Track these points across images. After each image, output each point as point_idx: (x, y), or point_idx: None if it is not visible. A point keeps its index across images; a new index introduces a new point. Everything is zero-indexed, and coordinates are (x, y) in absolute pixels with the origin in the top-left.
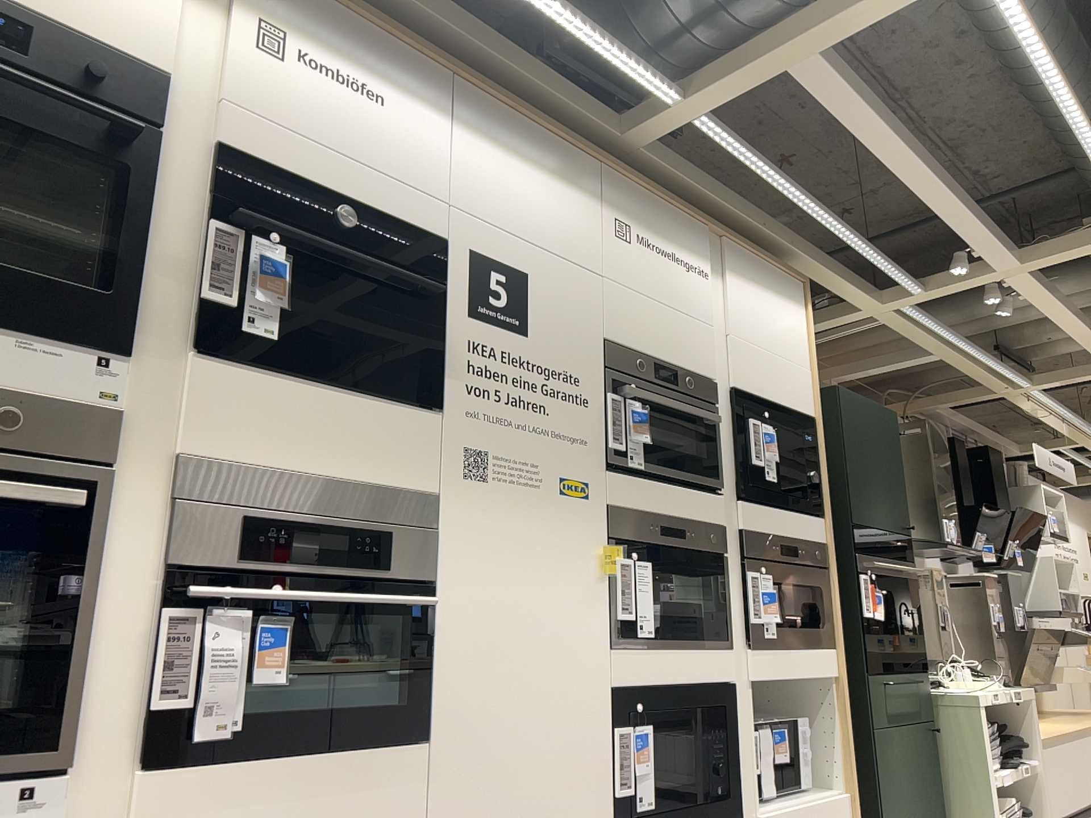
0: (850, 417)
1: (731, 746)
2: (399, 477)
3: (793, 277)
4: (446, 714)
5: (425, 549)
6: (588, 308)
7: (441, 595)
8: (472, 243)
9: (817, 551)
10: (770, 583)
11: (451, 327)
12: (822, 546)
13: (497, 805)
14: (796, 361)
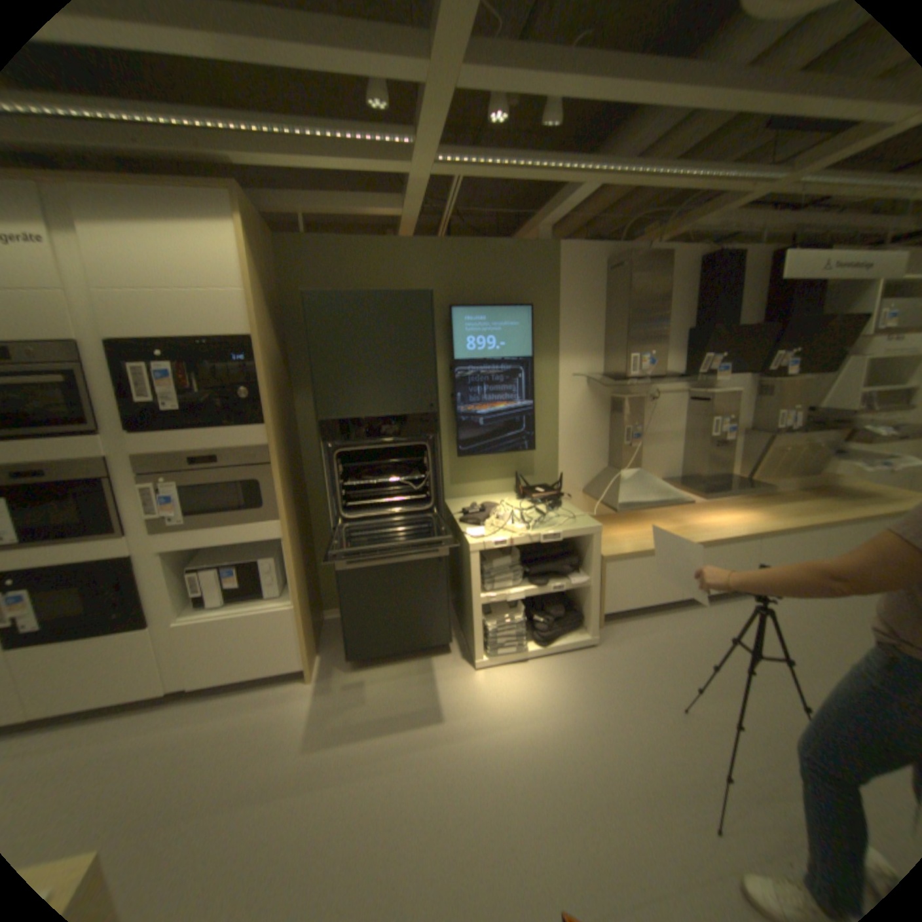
0: (324, 320)
1: (122, 594)
2: None
3: (206, 189)
4: None
5: None
6: None
7: None
8: None
9: (249, 454)
10: (169, 490)
11: None
12: (260, 448)
13: None
14: (215, 286)
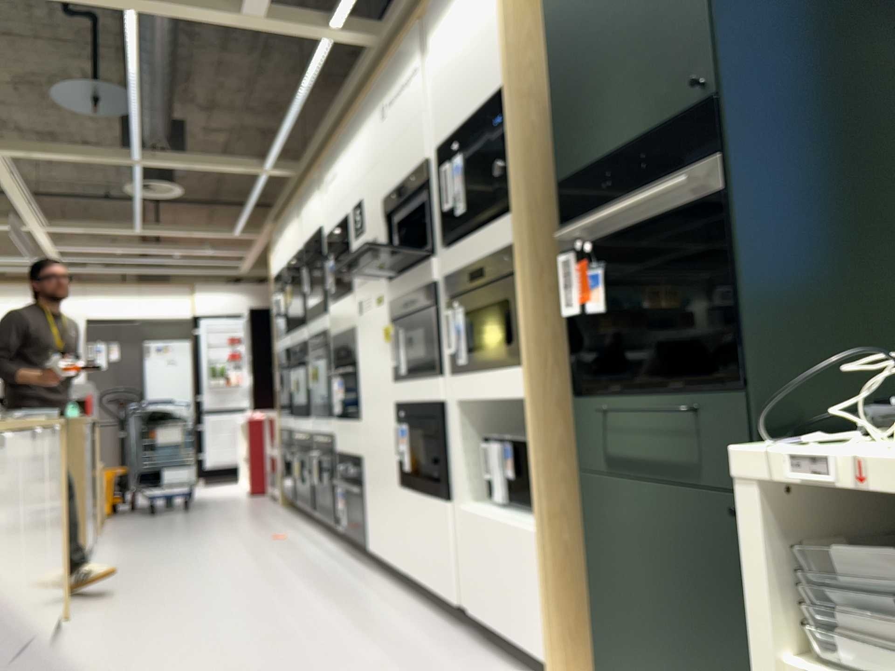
0: (565, 4)
1: (441, 448)
2: (349, 323)
3: None
4: (362, 411)
5: (353, 348)
6: (376, 190)
7: (358, 365)
8: (351, 205)
9: (508, 256)
10: (462, 315)
11: (351, 251)
12: (517, 246)
13: (372, 449)
14: (487, 34)
